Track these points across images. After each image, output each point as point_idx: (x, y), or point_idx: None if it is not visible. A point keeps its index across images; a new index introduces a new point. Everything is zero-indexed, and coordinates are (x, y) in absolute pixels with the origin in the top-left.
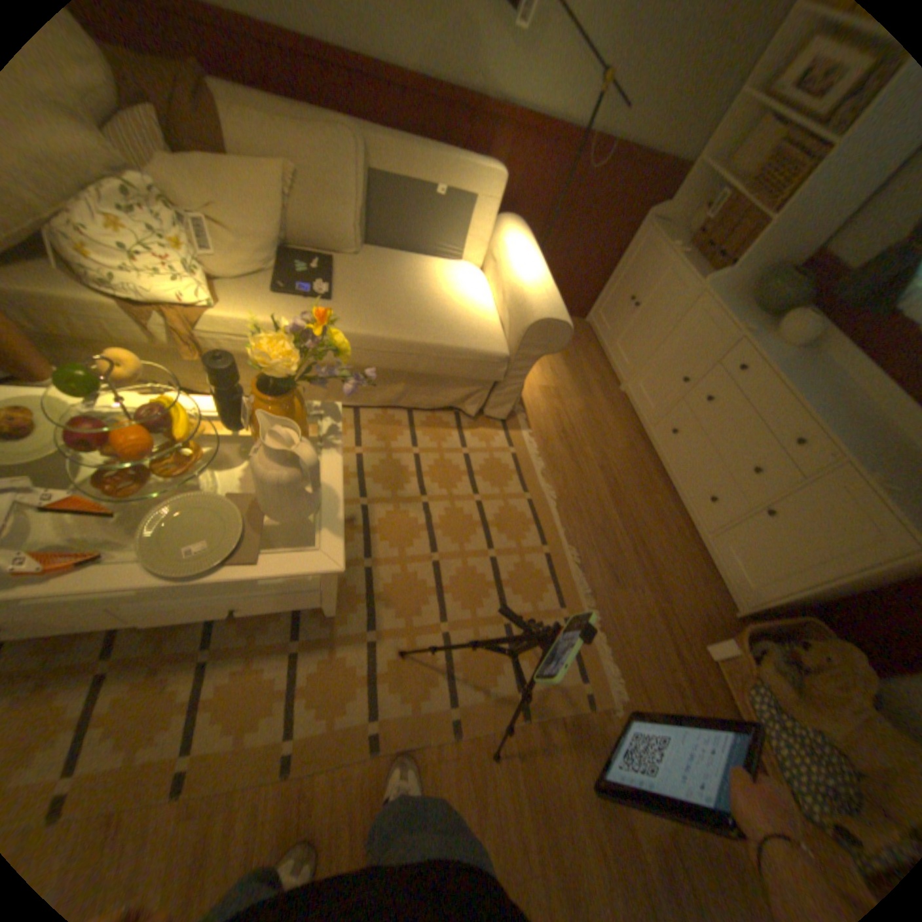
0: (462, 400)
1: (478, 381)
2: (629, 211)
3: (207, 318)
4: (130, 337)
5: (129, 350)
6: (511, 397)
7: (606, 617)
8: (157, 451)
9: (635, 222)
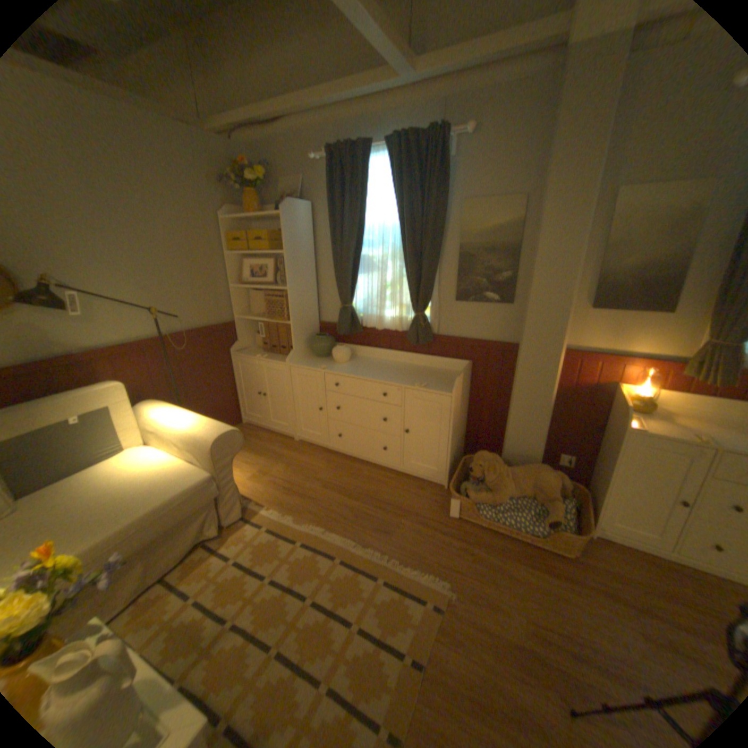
0: (199, 532)
1: (200, 508)
2: (218, 356)
3: None
4: None
5: None
6: (233, 497)
7: (399, 558)
8: None
9: (226, 358)
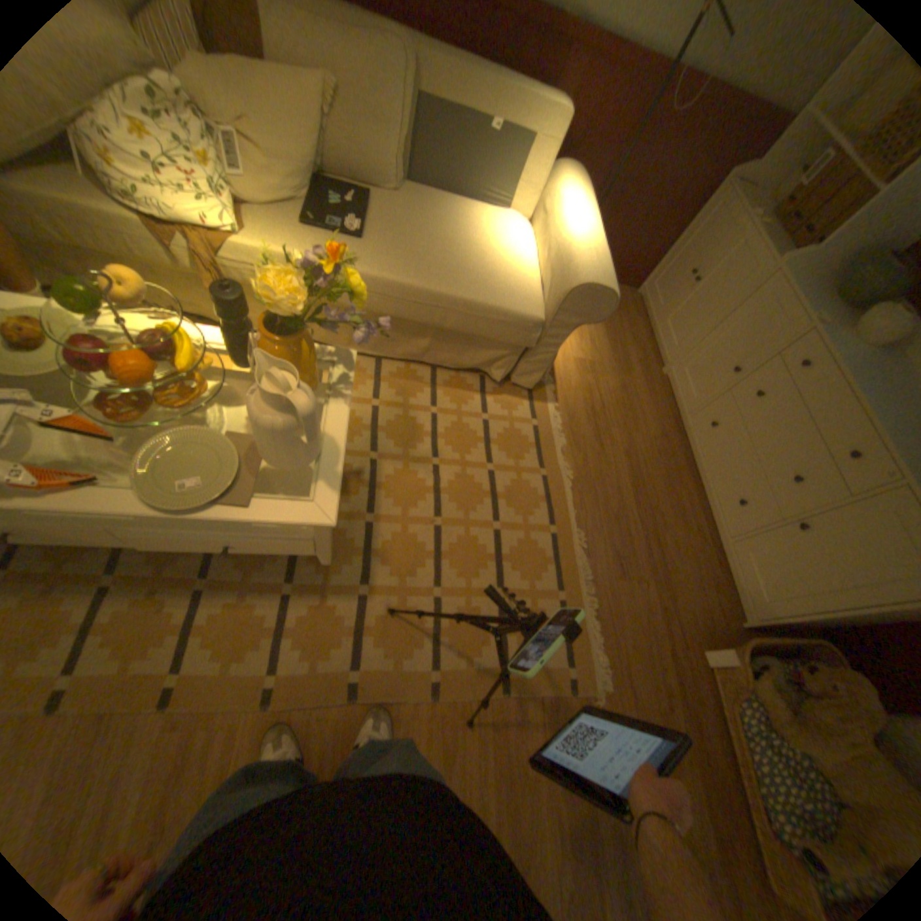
0: (490, 364)
1: (508, 345)
2: (709, 168)
3: (231, 245)
4: (155, 258)
5: (155, 271)
6: (542, 366)
7: (604, 607)
8: (162, 380)
9: (714, 183)
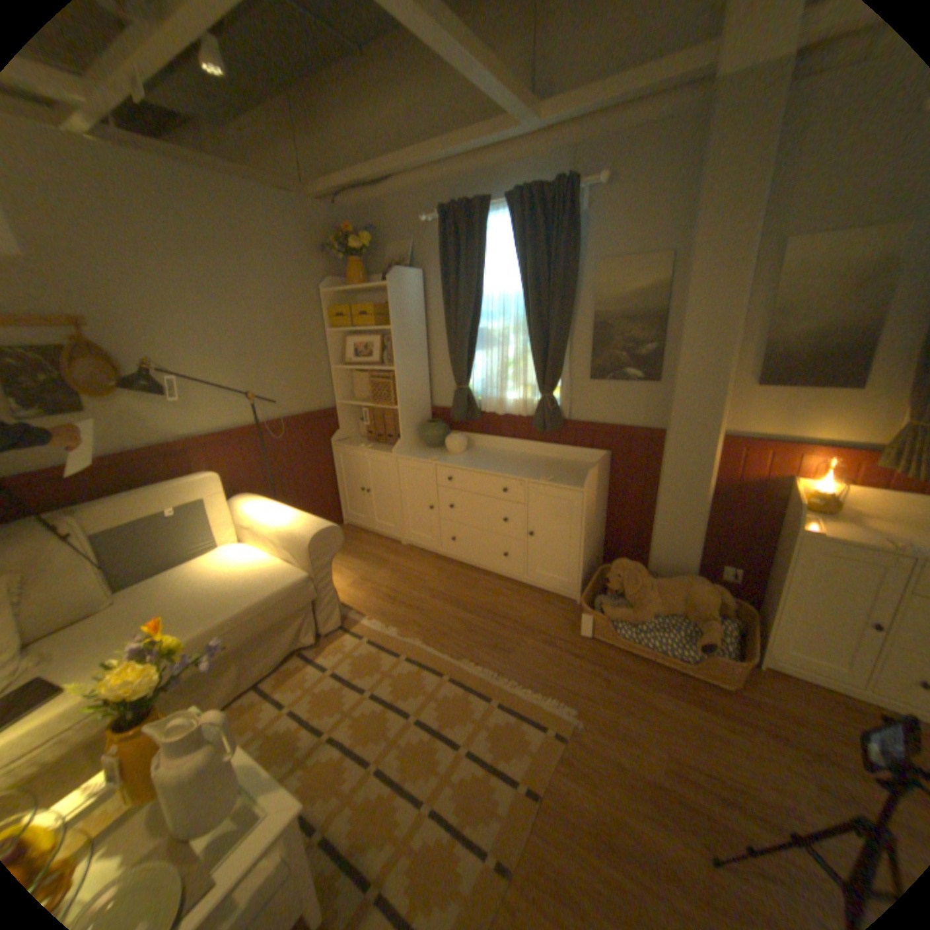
0: (295, 639)
1: (297, 611)
2: (318, 446)
3: None
4: None
5: None
6: (332, 603)
7: (517, 679)
8: None
9: (327, 450)
